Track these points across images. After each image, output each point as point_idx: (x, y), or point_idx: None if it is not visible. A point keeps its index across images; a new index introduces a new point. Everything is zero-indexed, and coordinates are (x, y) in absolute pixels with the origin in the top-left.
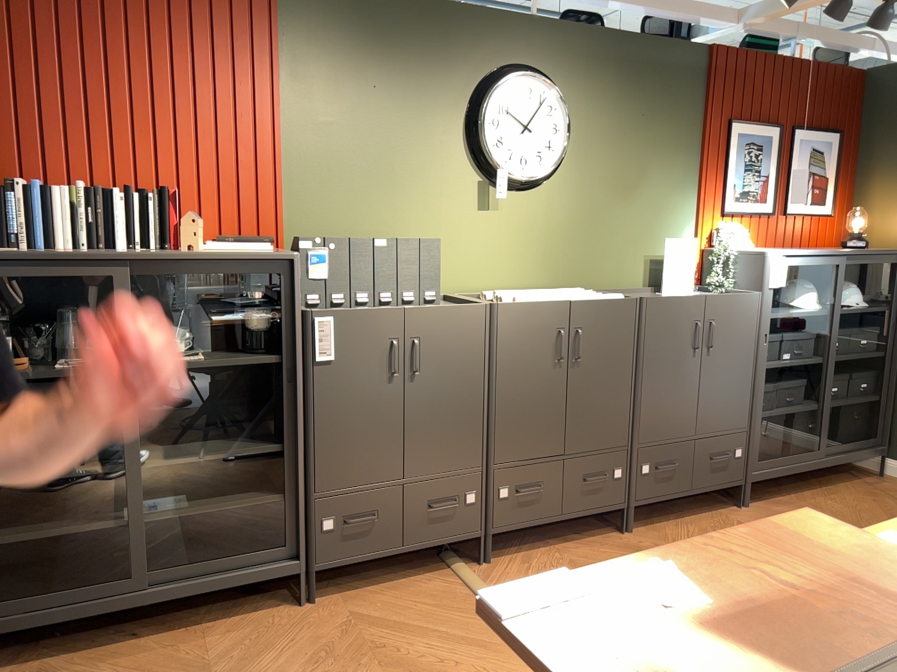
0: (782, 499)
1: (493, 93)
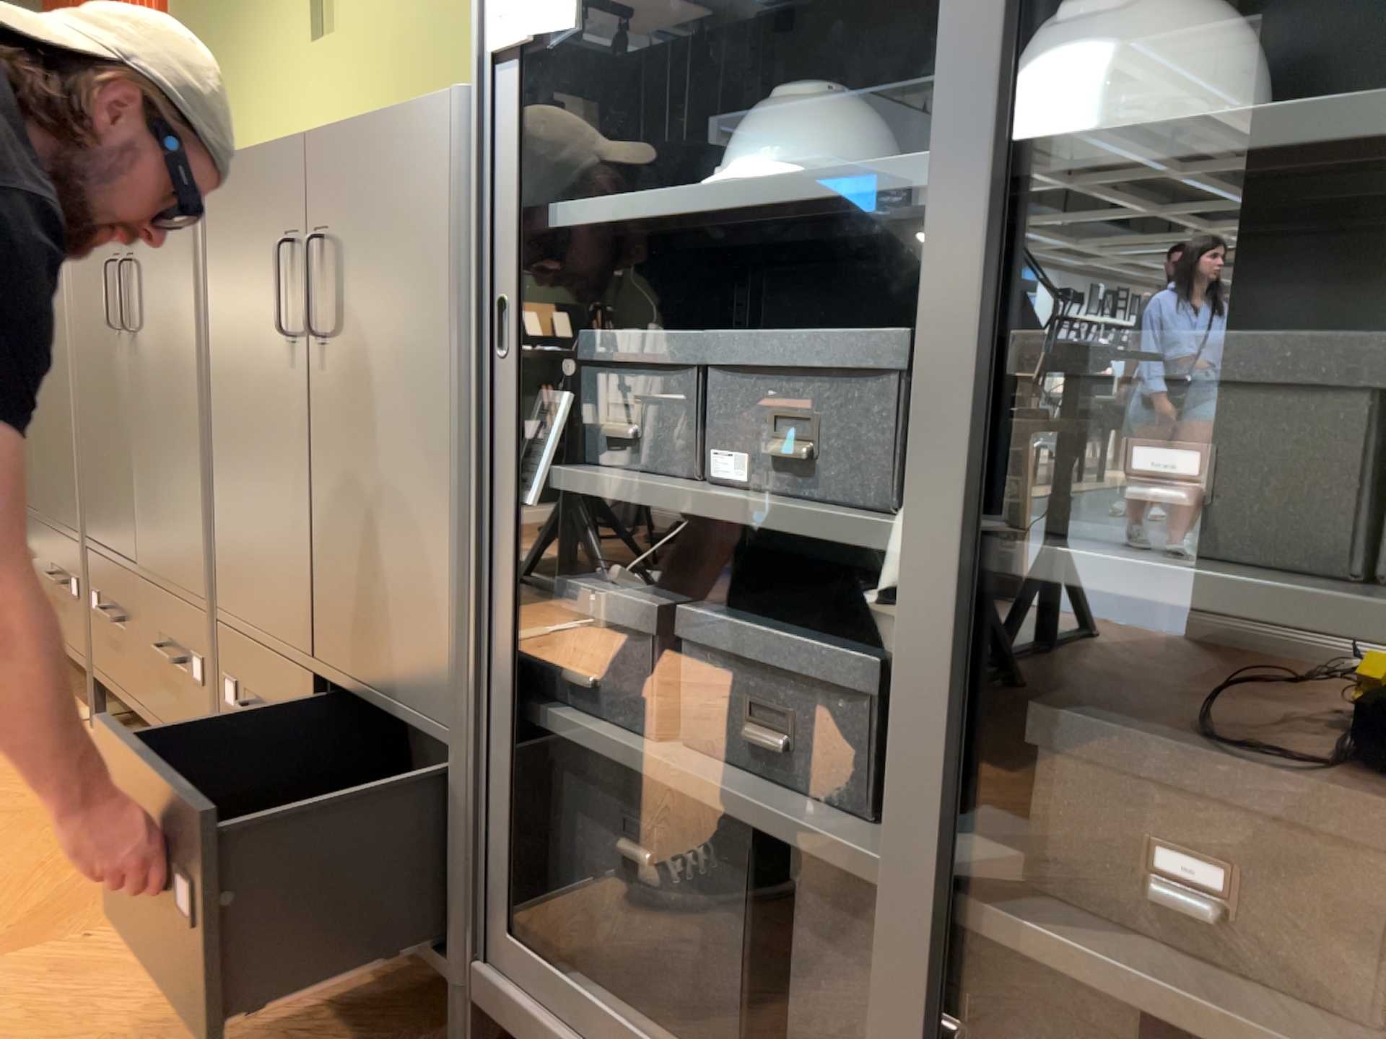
0: None
1: None
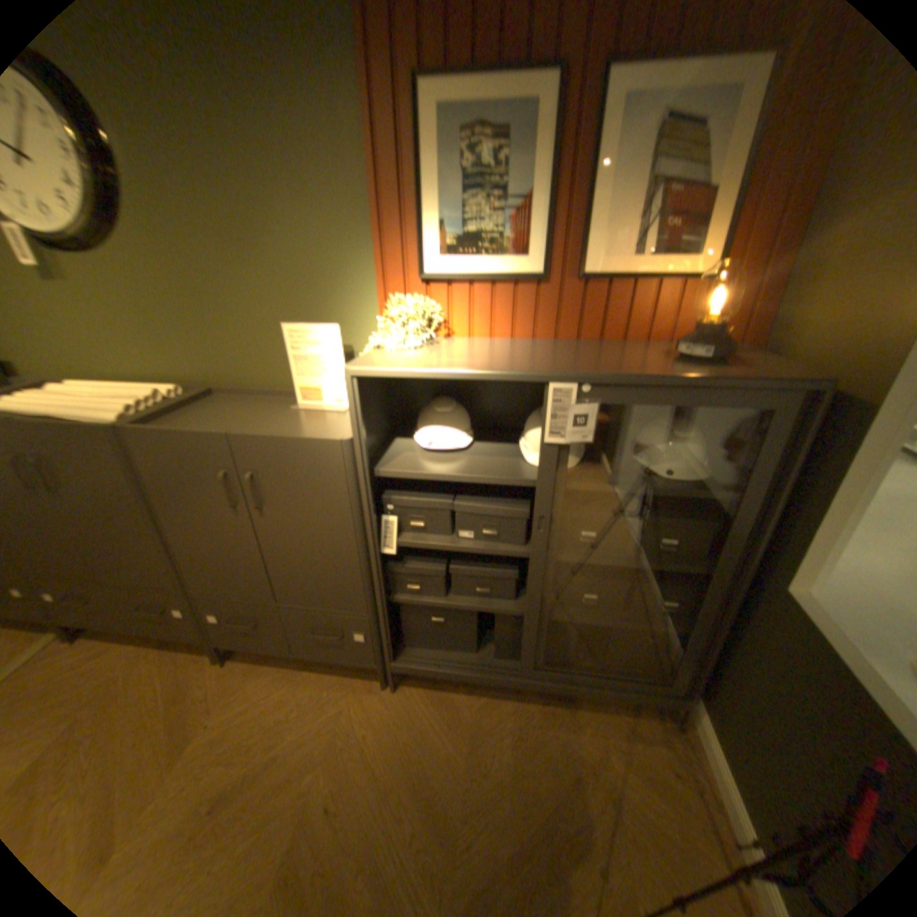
0: (455, 700)
1: None
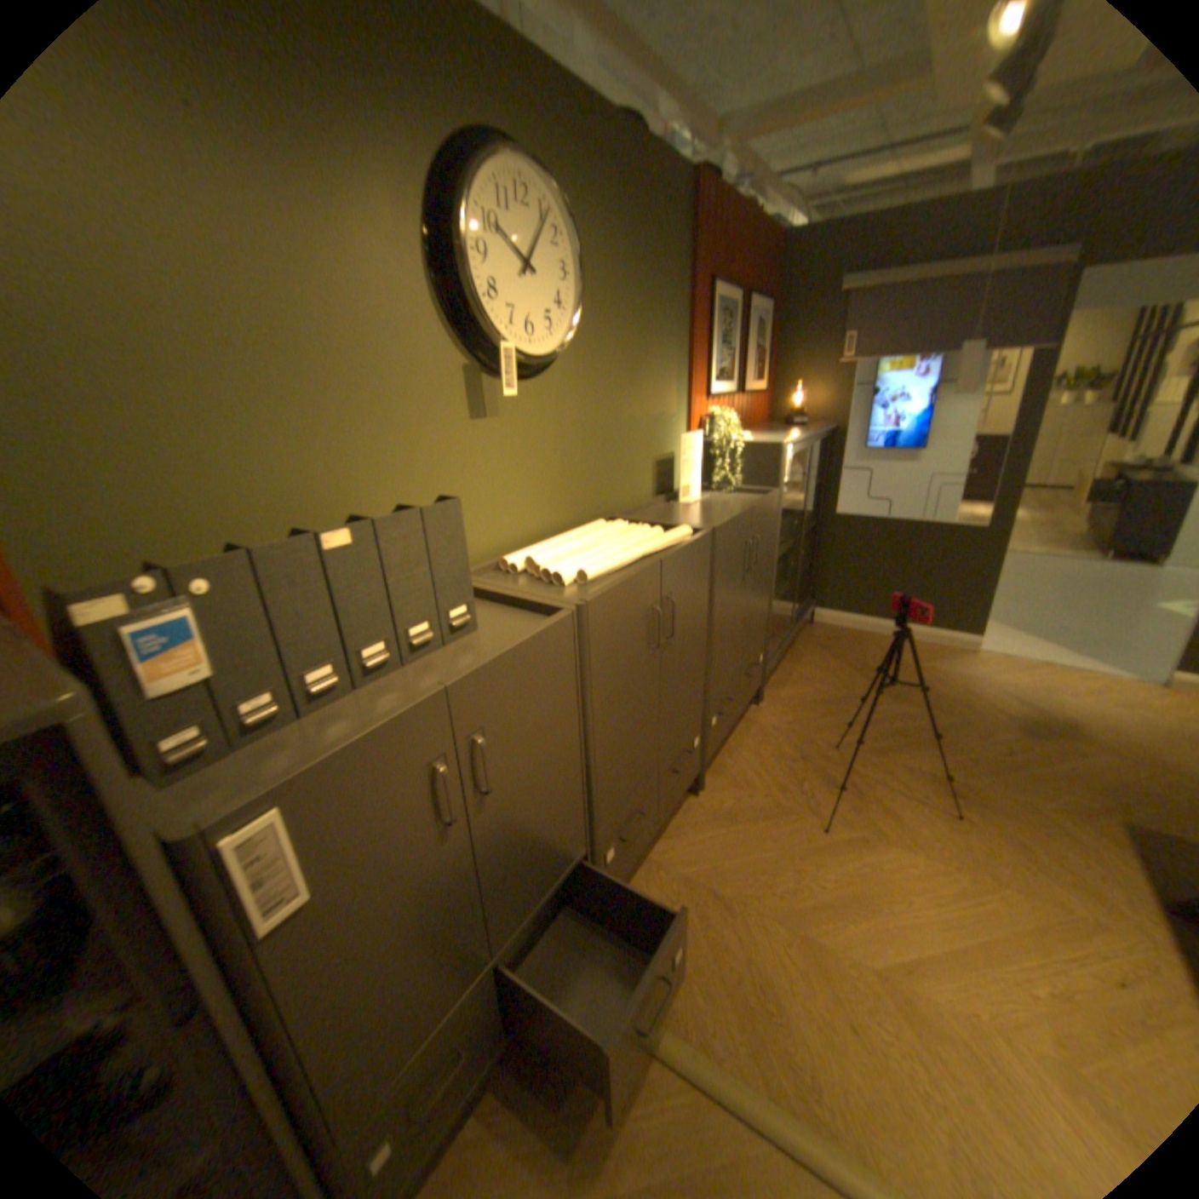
0: (775, 680)
1: (472, 175)
